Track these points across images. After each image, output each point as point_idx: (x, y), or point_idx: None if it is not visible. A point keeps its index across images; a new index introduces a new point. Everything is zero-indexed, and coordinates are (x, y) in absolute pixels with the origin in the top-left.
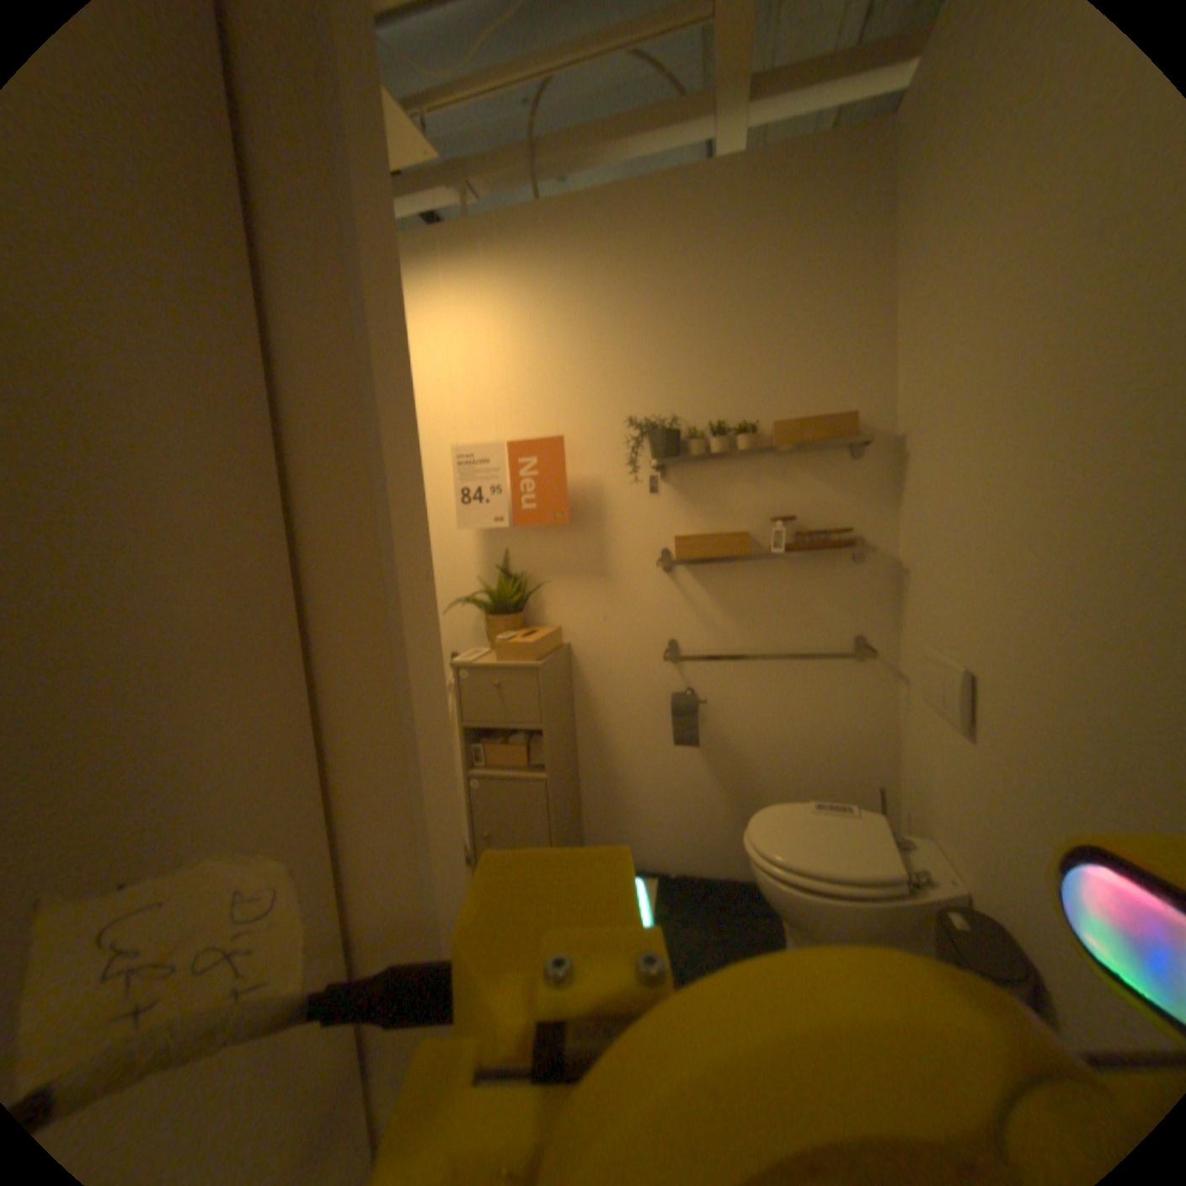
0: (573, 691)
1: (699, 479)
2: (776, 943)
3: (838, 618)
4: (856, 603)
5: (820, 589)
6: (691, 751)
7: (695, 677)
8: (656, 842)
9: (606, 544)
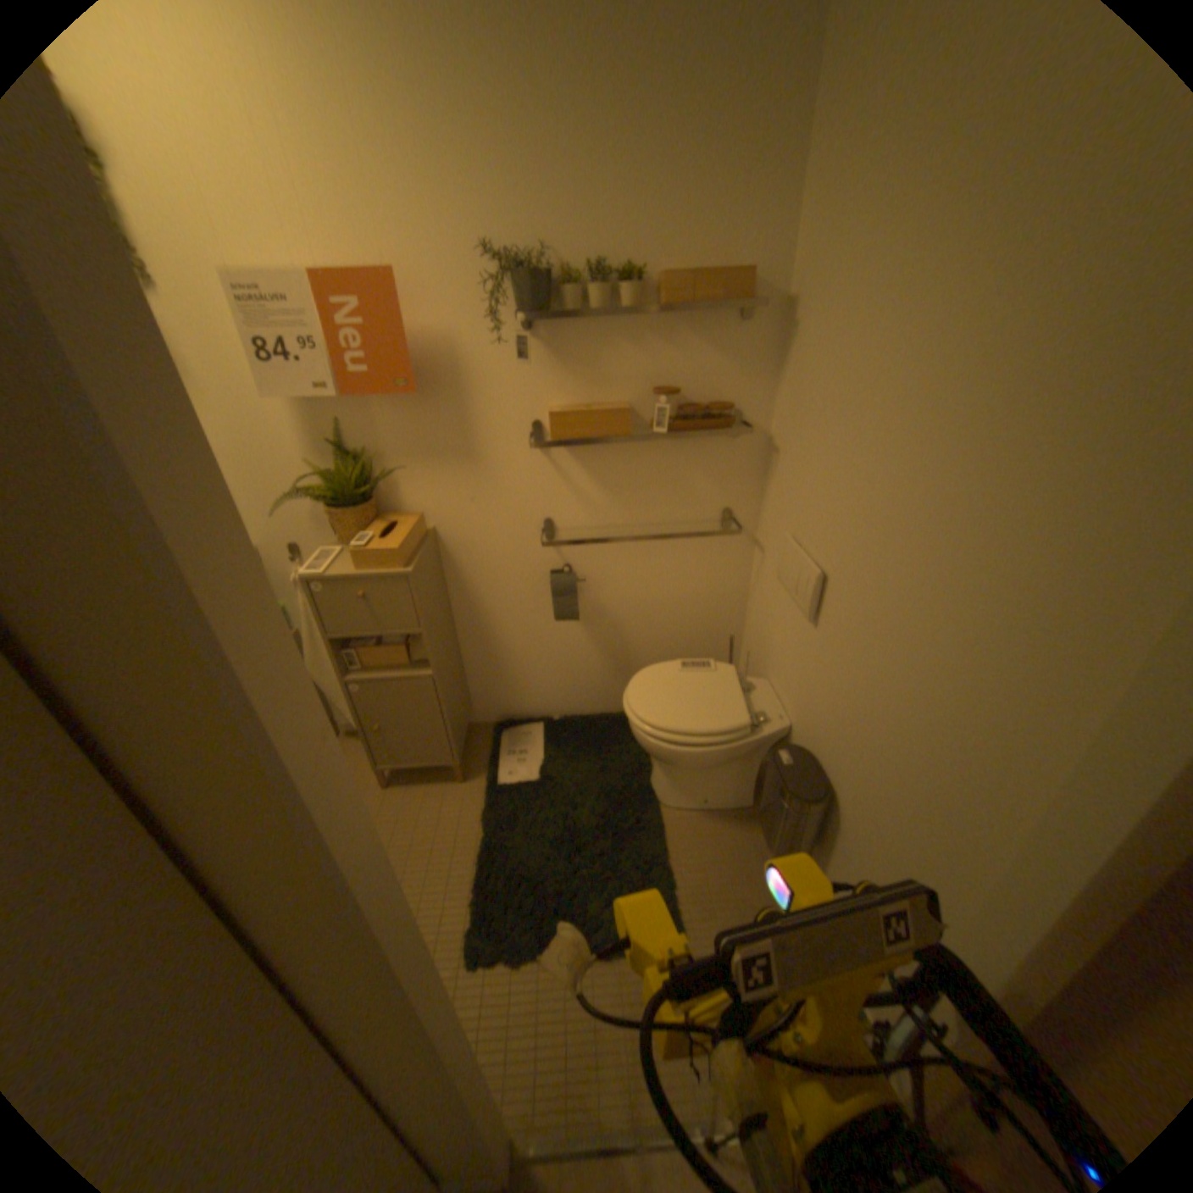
0: (444, 578)
1: (572, 339)
2: (642, 763)
3: (707, 496)
4: (724, 481)
5: (693, 468)
6: (568, 621)
7: (570, 556)
8: (538, 695)
9: (465, 417)
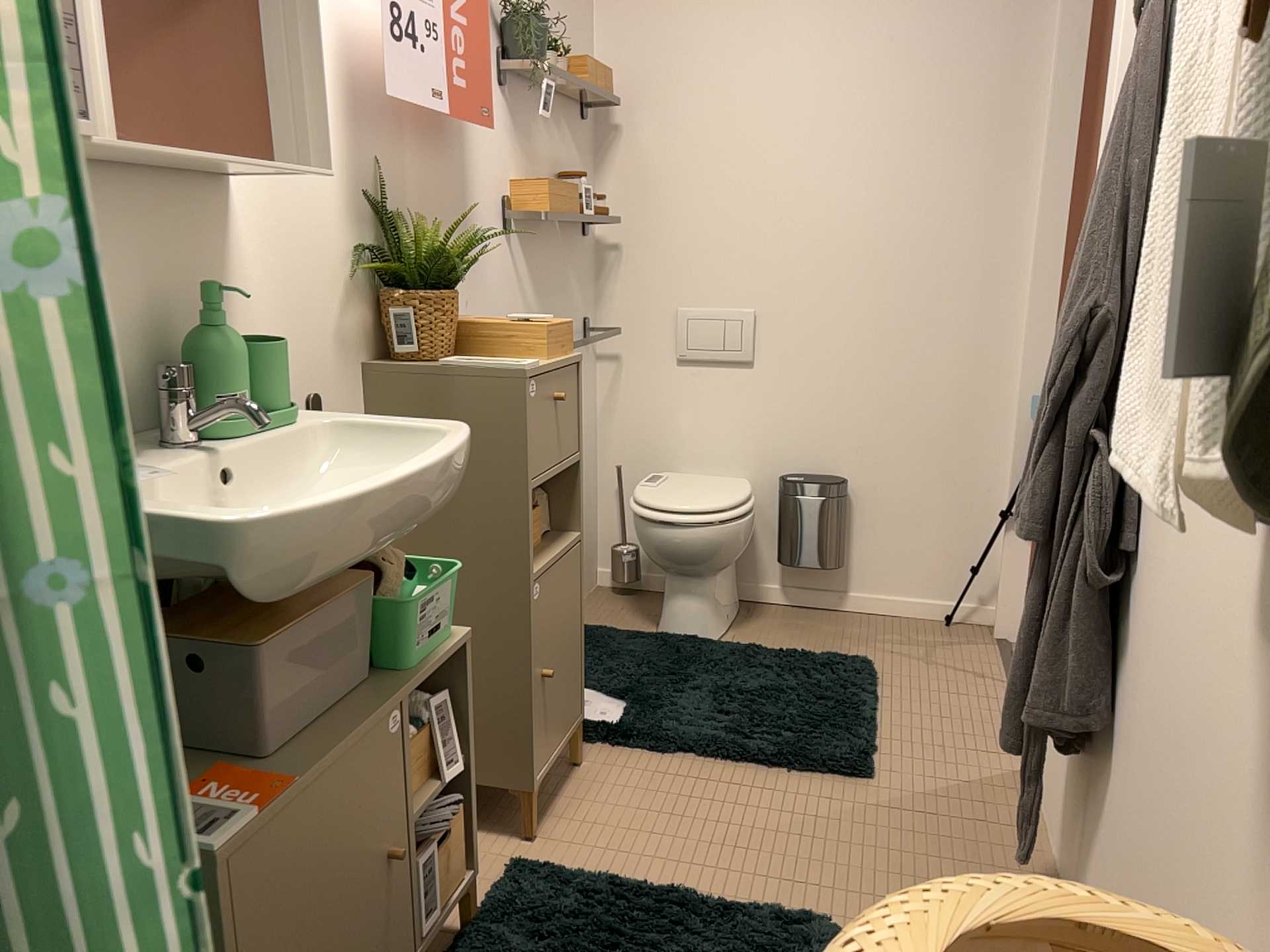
0: None
1: (521, 110)
2: (652, 636)
3: (578, 302)
4: (583, 285)
5: (572, 269)
6: None
7: None
8: None
9: (468, 182)
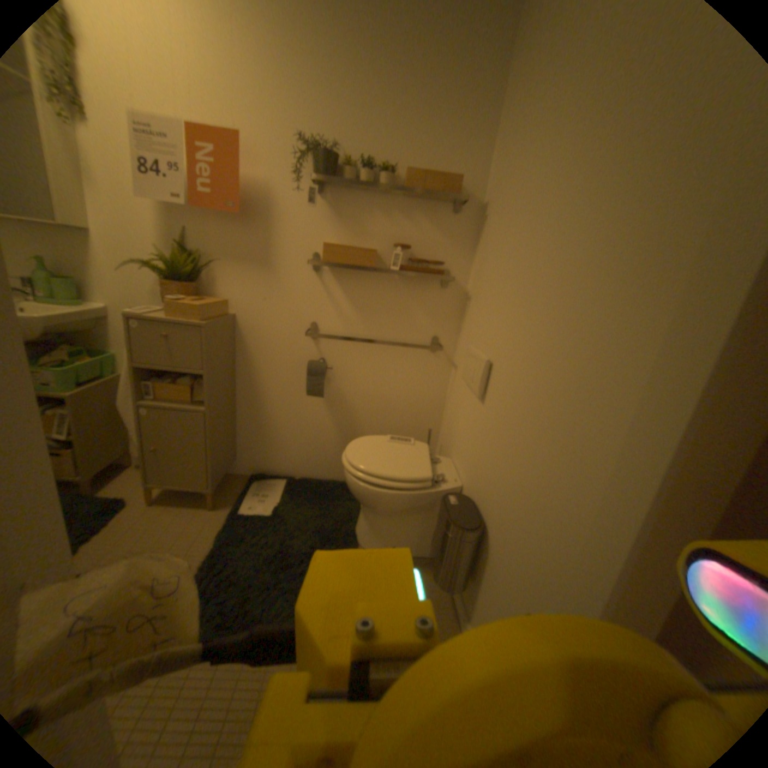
0: (236, 351)
1: (348, 201)
2: (355, 514)
3: (425, 322)
4: (437, 314)
5: (418, 301)
6: (319, 400)
7: (327, 350)
8: (289, 457)
9: (271, 239)
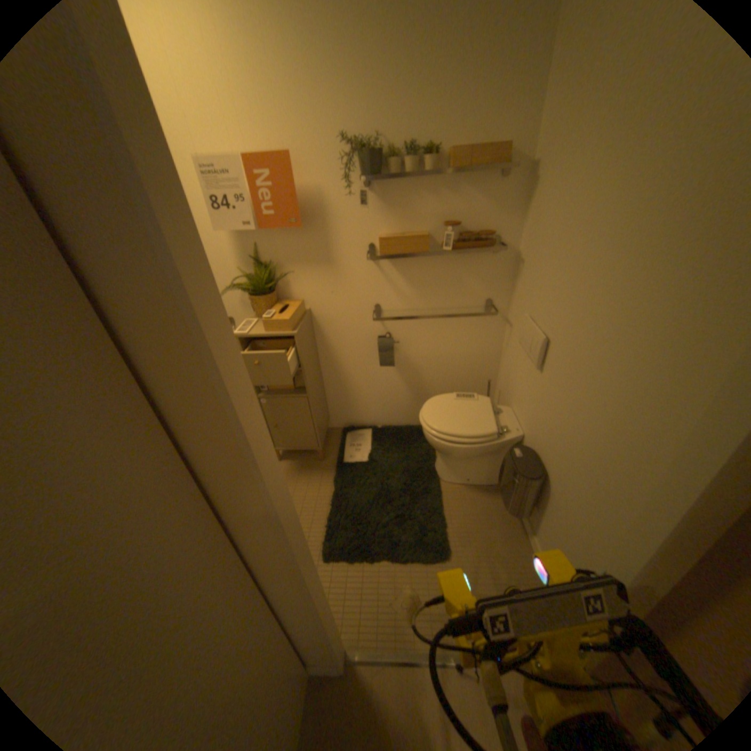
0: (314, 339)
1: (394, 192)
2: (430, 455)
3: (476, 290)
4: (488, 281)
5: (468, 273)
6: (387, 368)
7: (390, 328)
8: (368, 413)
9: (329, 241)
